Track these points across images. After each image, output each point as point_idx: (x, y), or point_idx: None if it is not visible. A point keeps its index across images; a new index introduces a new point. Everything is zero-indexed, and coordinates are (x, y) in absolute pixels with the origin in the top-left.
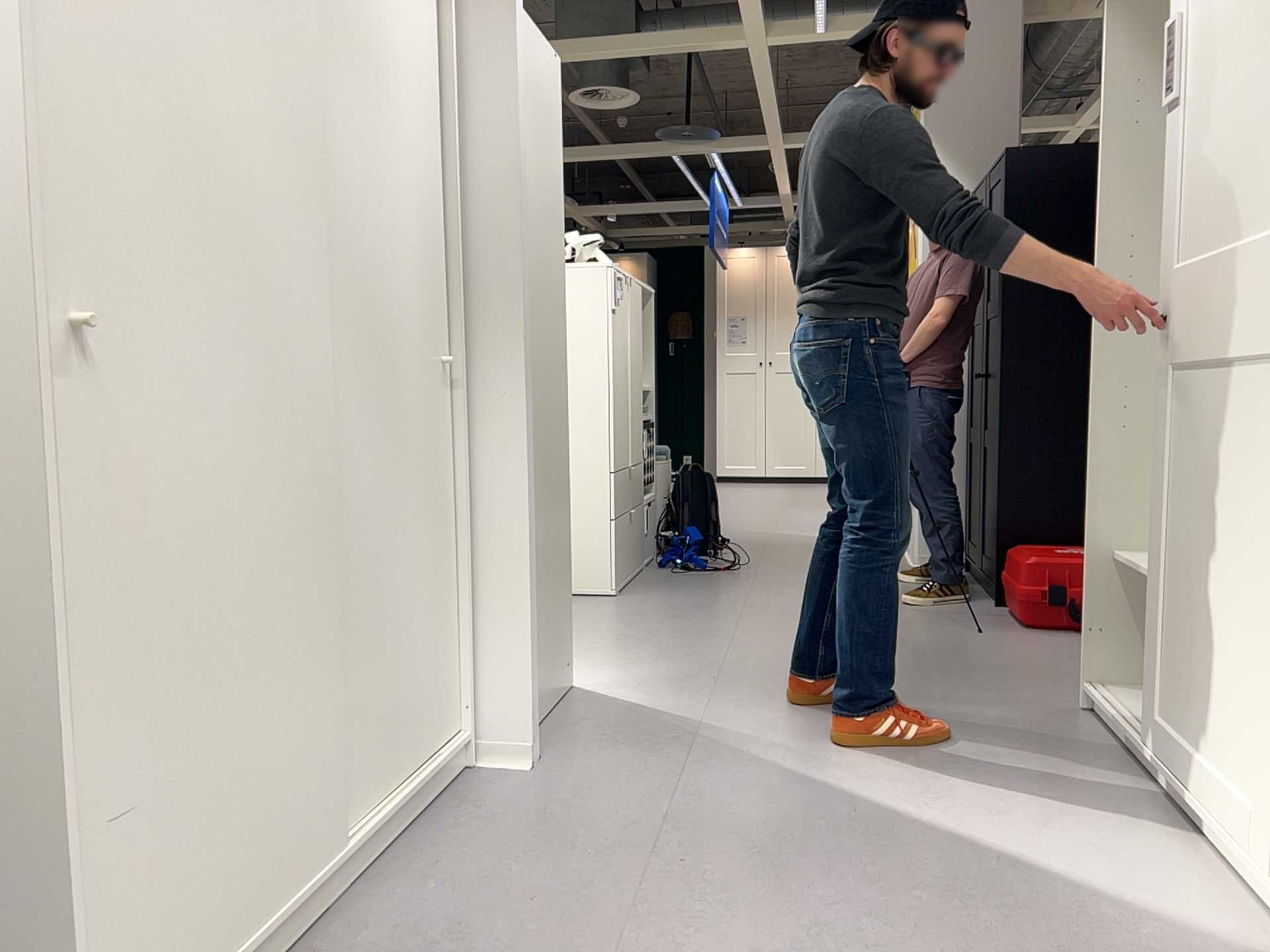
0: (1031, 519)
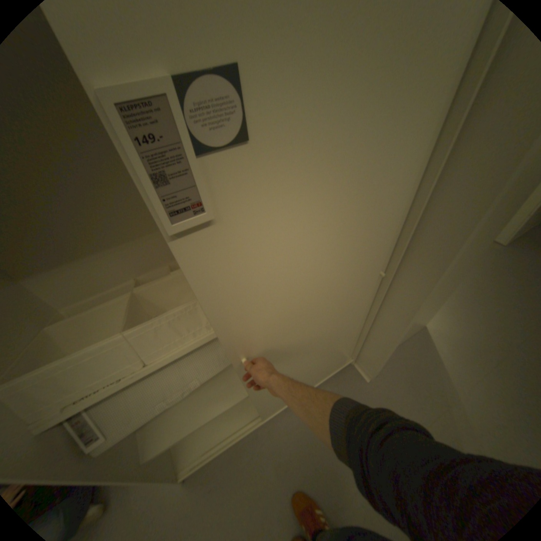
0: None
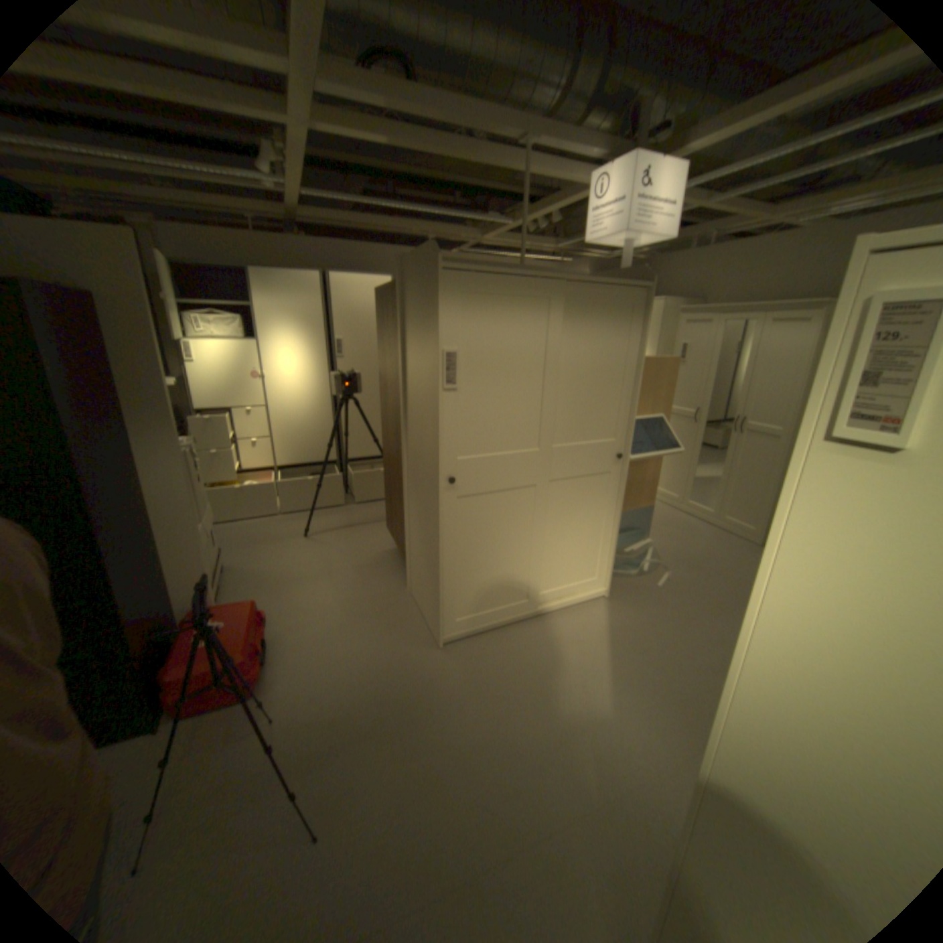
0: (152, 641)
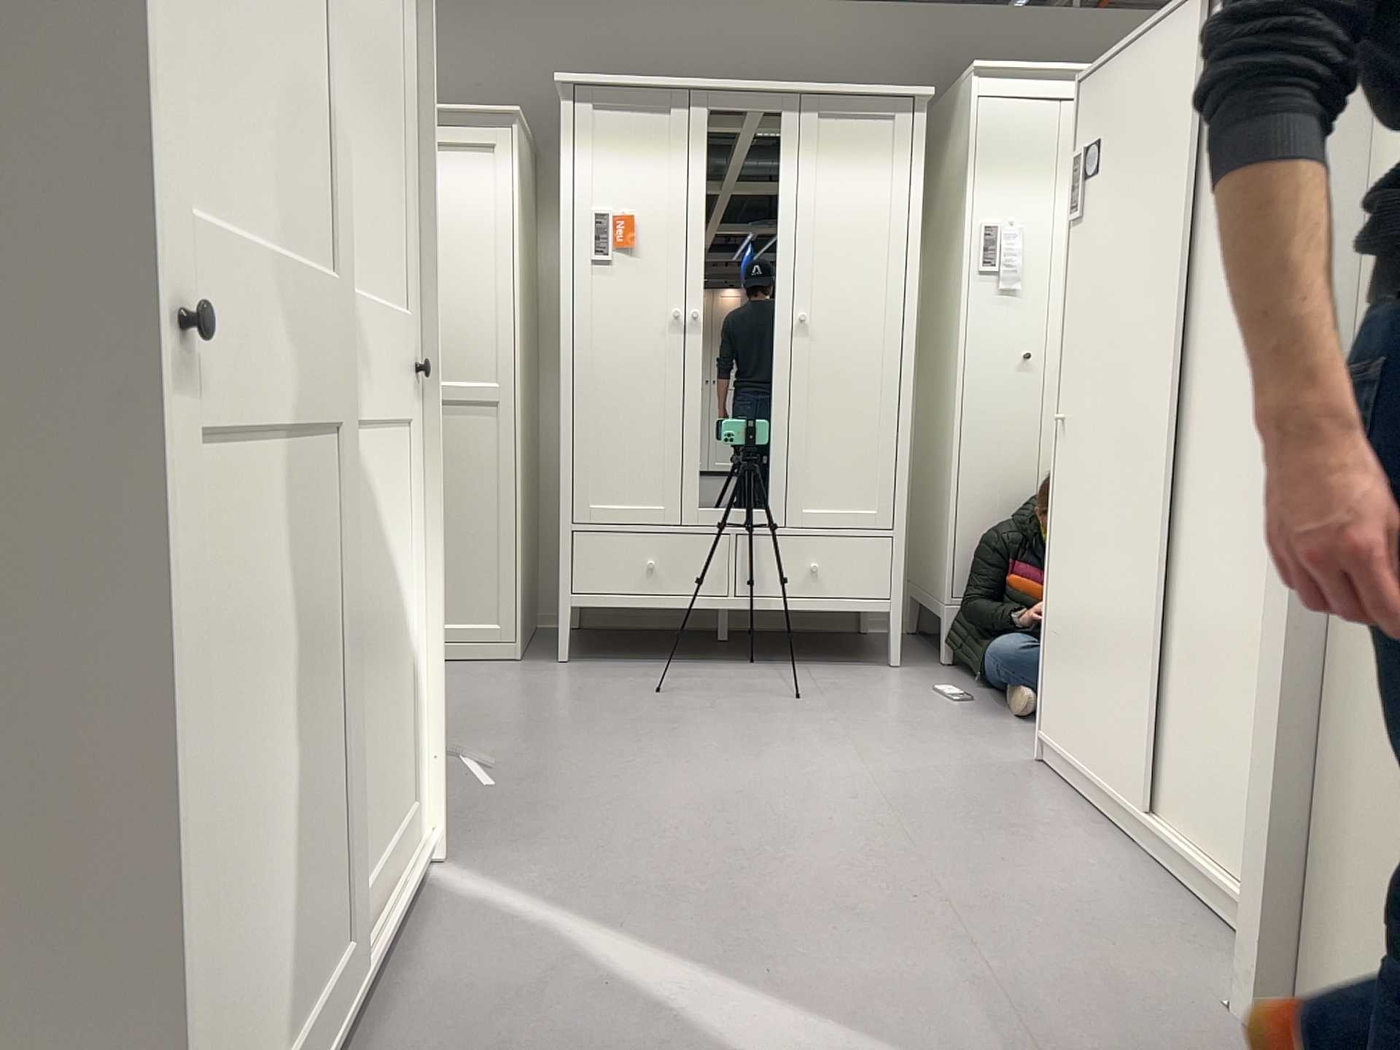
0: None
